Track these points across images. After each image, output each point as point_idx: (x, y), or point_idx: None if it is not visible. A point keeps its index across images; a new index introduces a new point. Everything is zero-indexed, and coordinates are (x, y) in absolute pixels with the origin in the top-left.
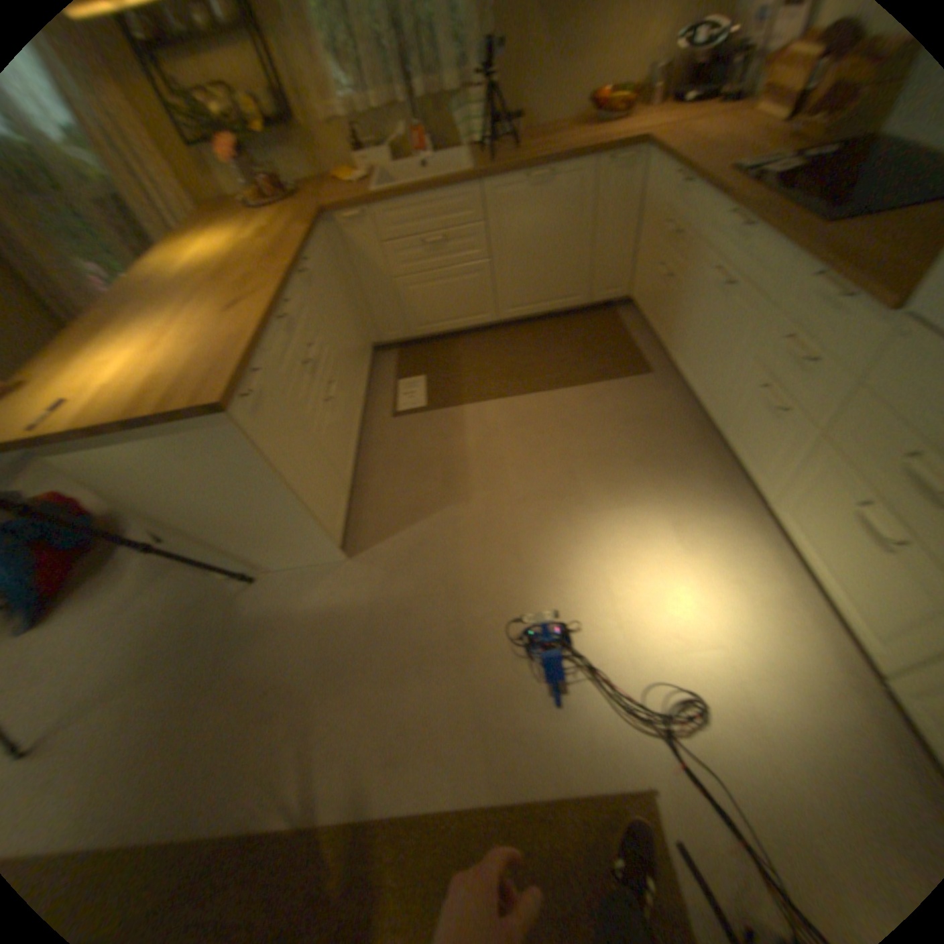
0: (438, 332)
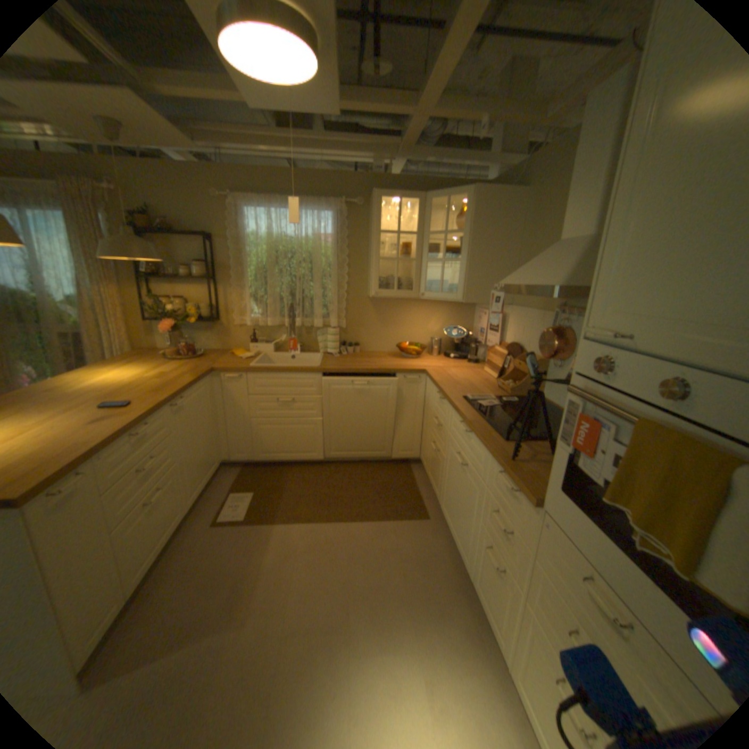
0: (279, 460)
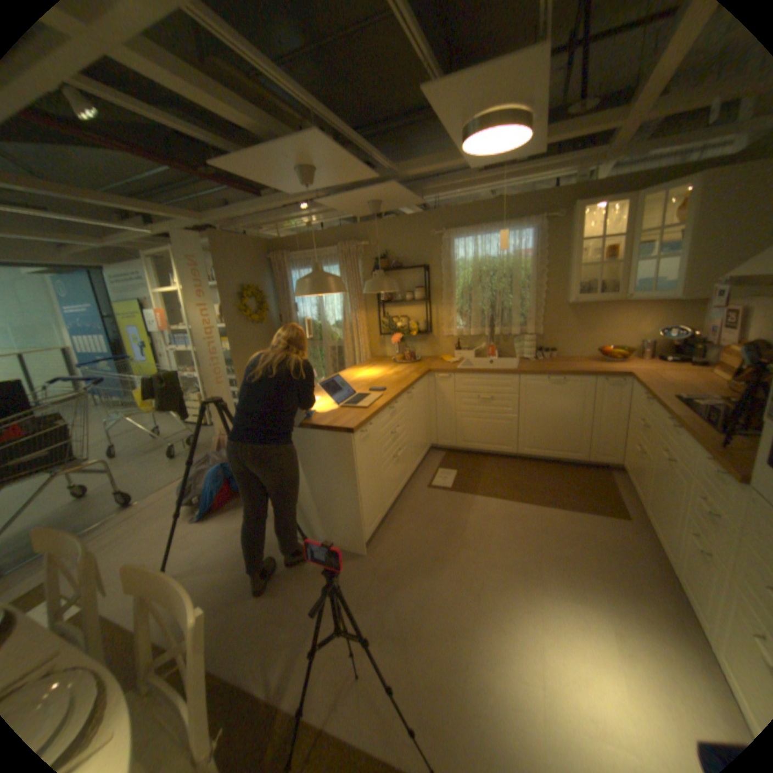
0: (477, 449)
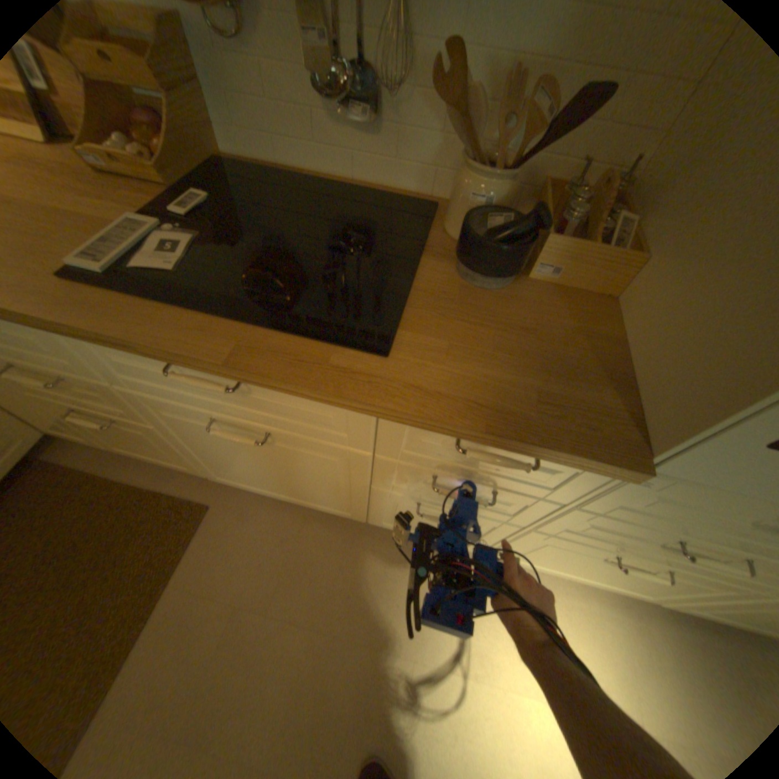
0: None
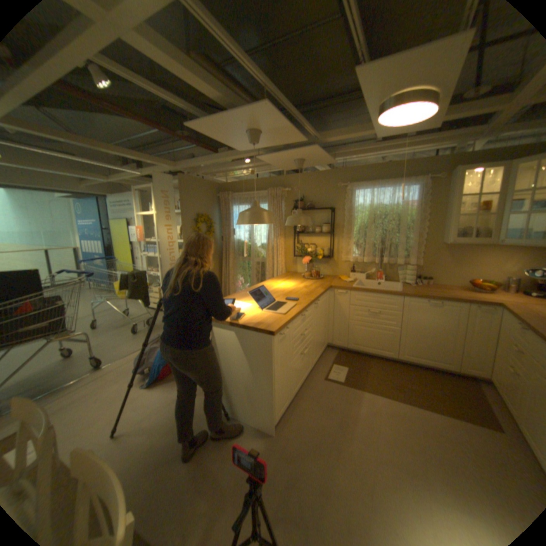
0: (365, 352)
